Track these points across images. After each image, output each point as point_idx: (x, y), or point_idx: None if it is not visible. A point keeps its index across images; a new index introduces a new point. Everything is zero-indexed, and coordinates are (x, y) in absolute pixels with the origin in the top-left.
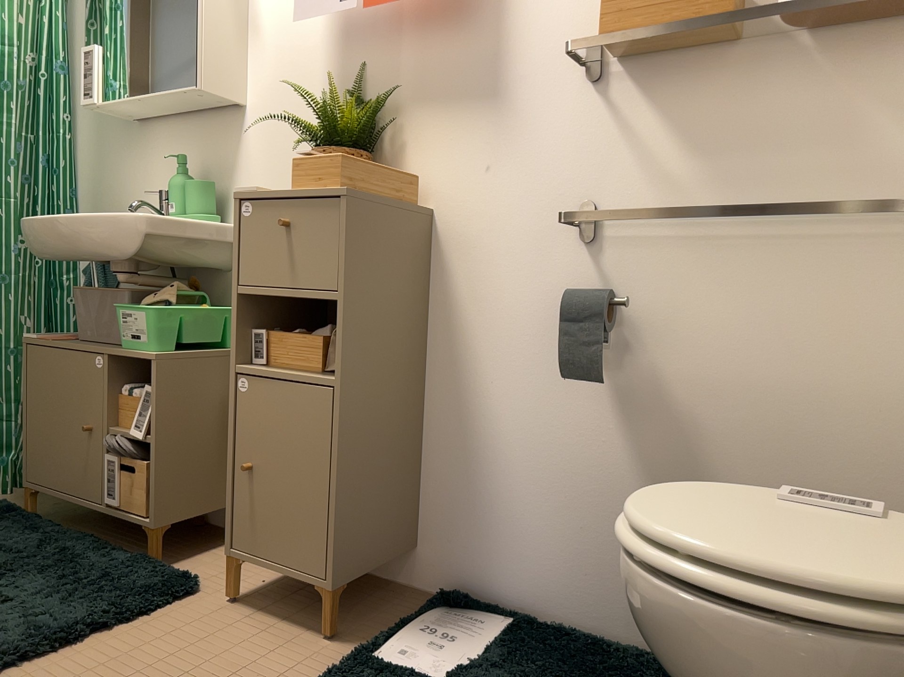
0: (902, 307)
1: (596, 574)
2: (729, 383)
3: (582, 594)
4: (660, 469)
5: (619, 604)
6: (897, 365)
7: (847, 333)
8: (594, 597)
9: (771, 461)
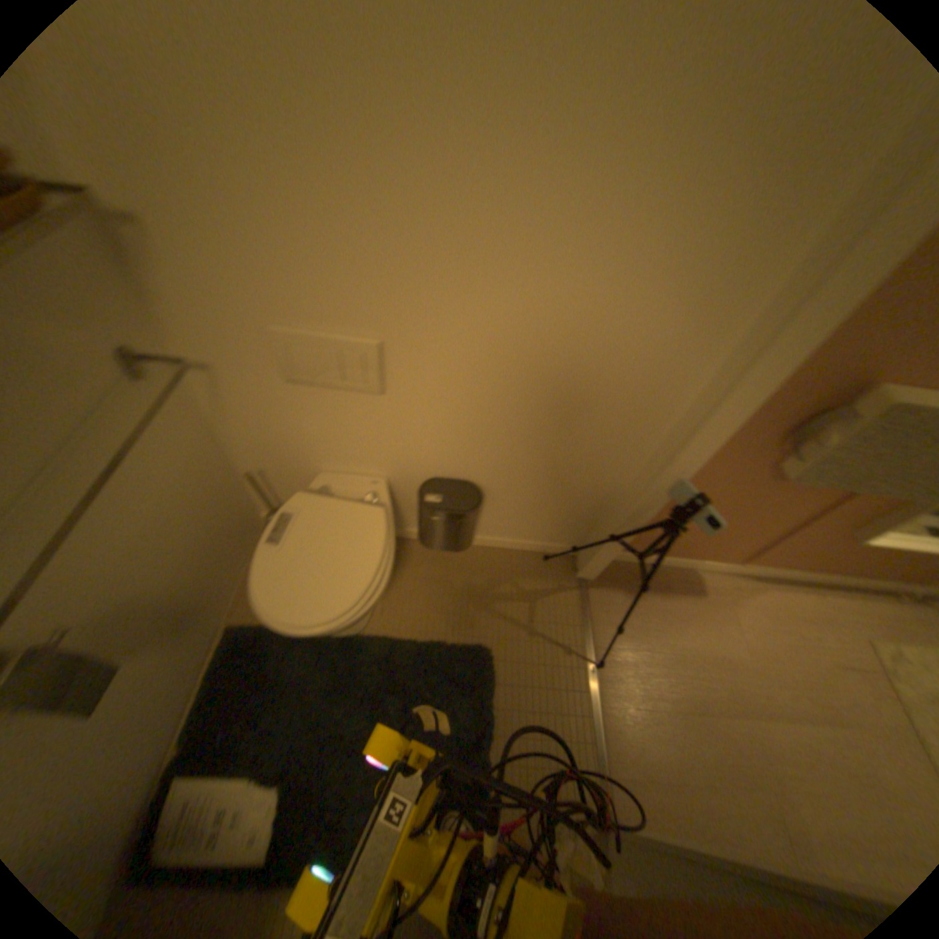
0: (157, 426)
1: (165, 703)
2: (129, 556)
3: (169, 717)
4: (143, 634)
5: (182, 685)
6: (176, 452)
7: (150, 464)
8: (173, 706)
9: (174, 551)
